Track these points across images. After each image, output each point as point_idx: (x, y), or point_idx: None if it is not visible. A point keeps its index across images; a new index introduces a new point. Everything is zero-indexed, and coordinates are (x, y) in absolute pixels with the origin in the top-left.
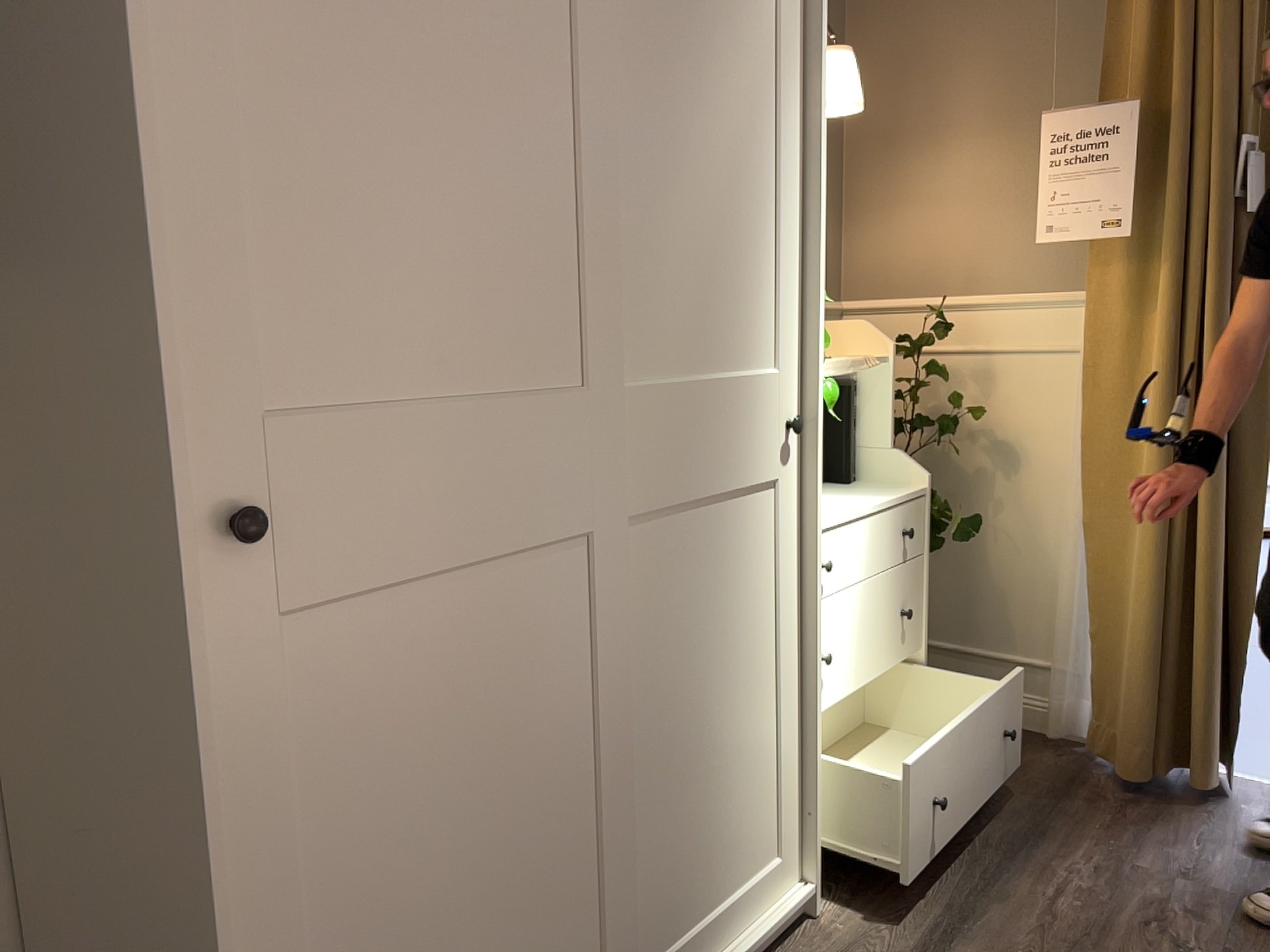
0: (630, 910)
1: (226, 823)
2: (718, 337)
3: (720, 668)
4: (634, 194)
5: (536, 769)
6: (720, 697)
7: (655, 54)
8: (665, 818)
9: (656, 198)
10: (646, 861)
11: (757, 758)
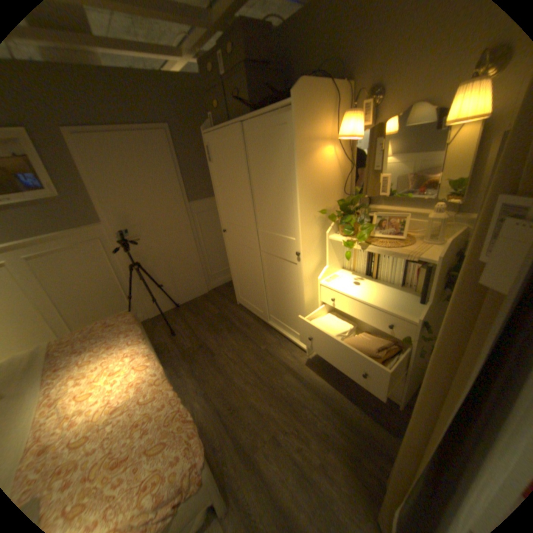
0: (267, 305)
1: (228, 255)
2: (277, 228)
3: (283, 289)
4: (258, 200)
5: (251, 274)
6: (283, 293)
7: (258, 173)
8: (274, 301)
9: (262, 200)
10: (271, 303)
11: (294, 313)
